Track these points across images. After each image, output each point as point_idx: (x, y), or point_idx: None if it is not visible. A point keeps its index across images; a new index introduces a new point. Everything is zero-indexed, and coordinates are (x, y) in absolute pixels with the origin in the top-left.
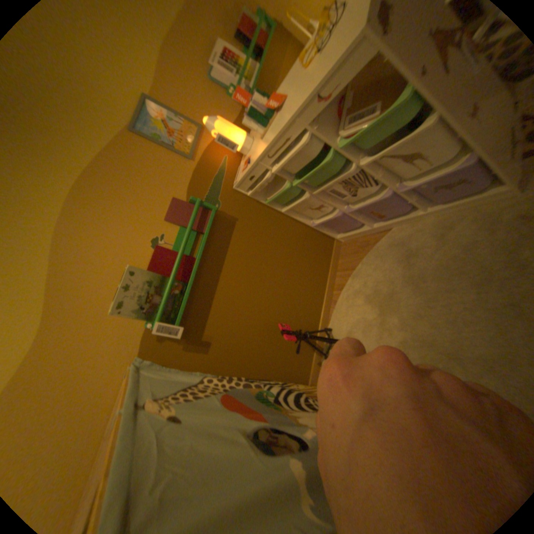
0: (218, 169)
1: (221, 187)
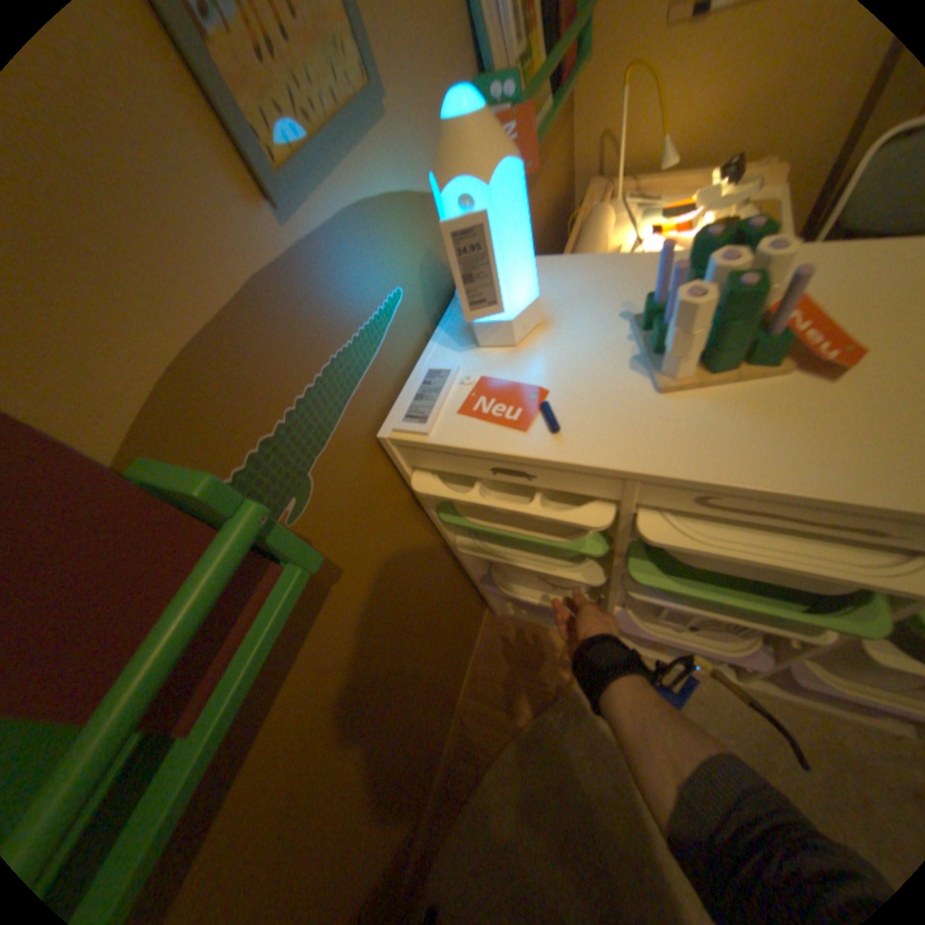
0: (359, 326)
1: (339, 413)
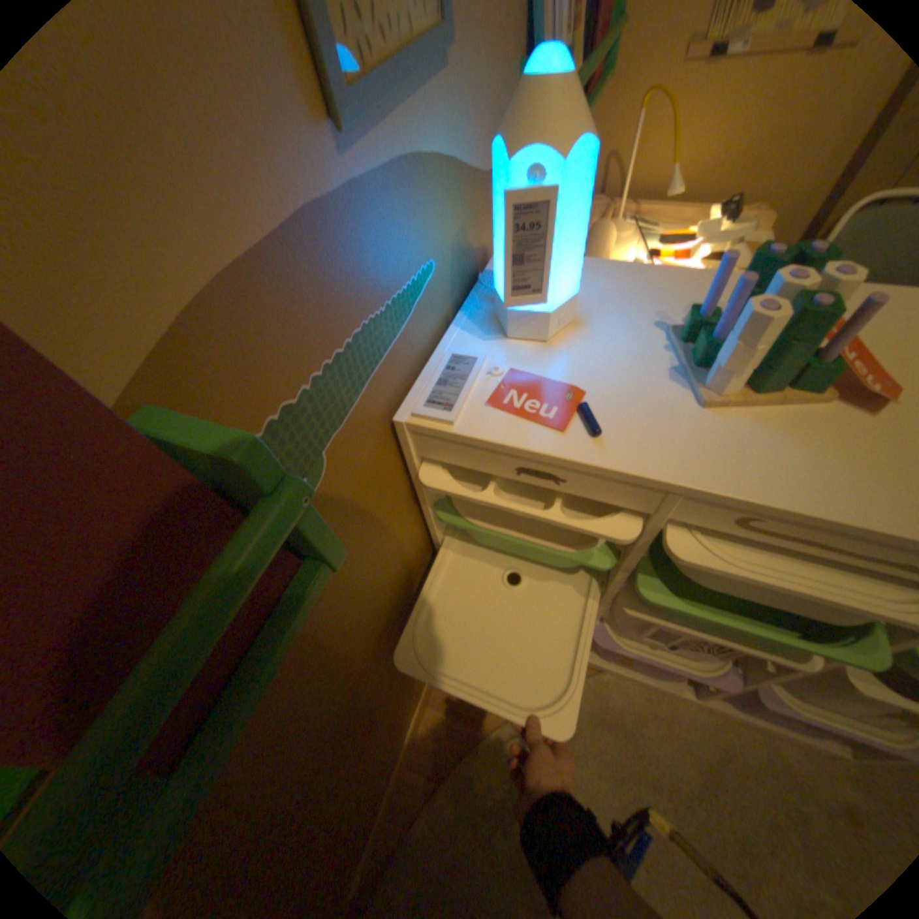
0: (393, 293)
1: (362, 387)
